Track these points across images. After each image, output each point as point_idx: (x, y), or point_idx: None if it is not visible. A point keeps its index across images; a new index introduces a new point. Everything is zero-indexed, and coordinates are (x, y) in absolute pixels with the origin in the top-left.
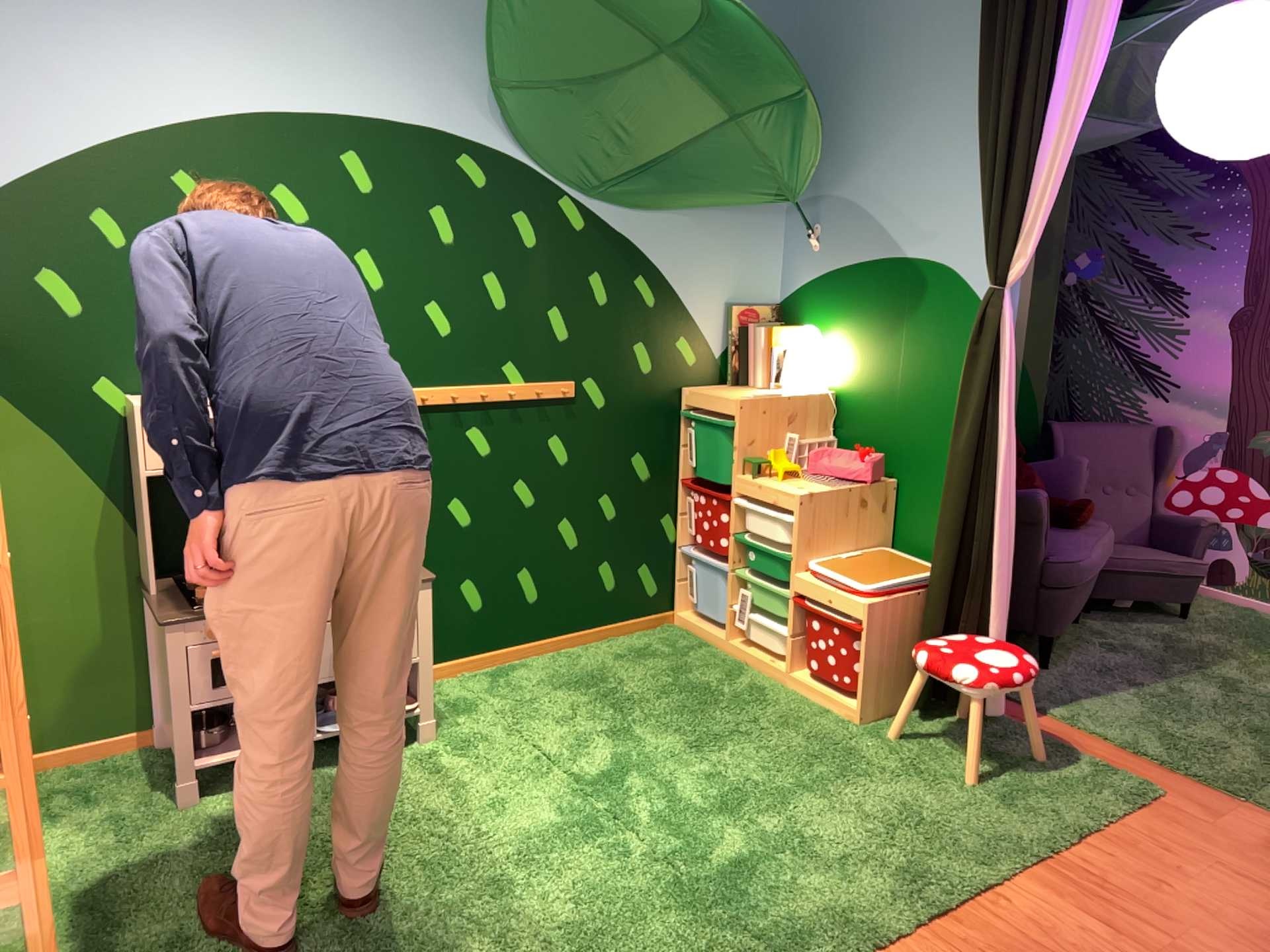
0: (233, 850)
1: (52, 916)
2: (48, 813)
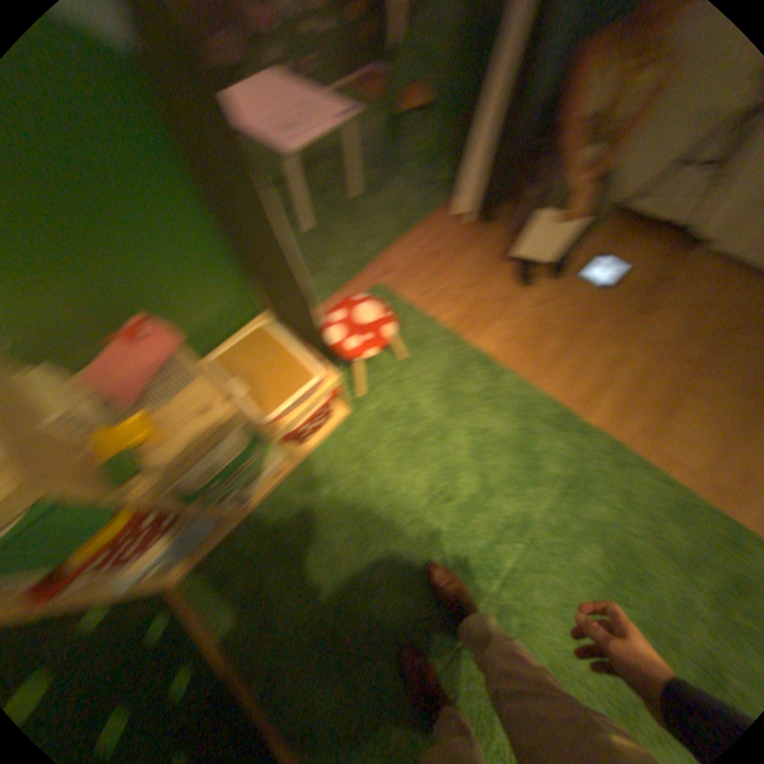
0: None
1: None
2: None
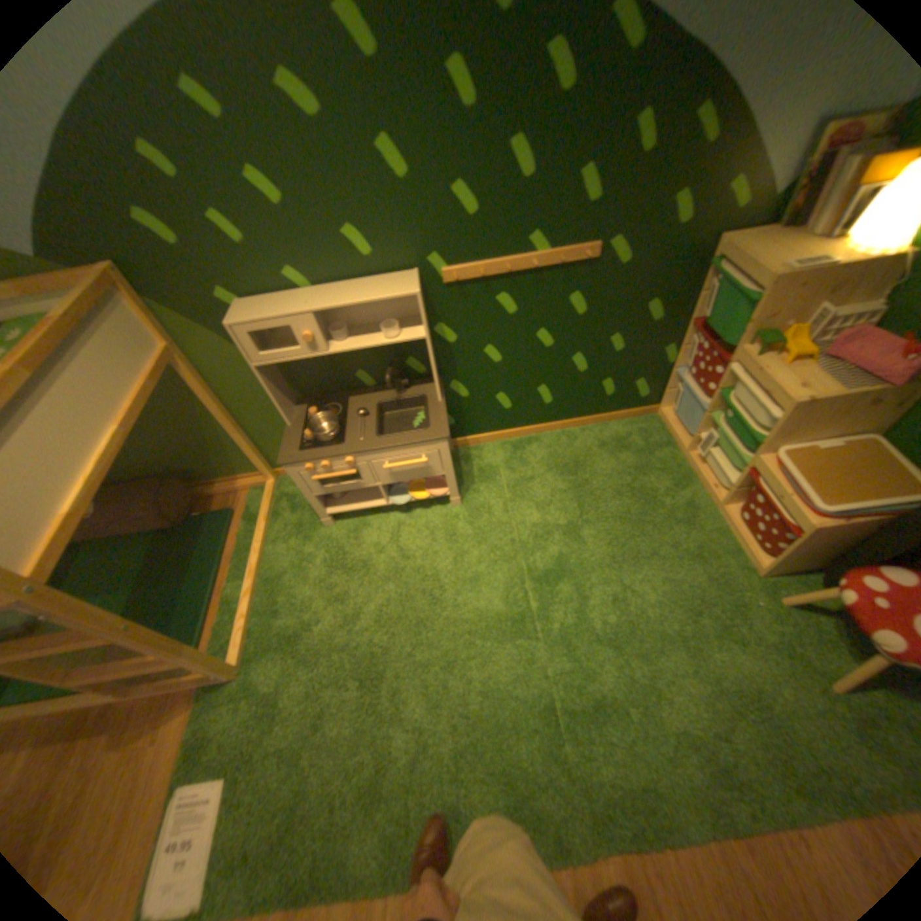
0: (338, 570)
1: (255, 595)
2: (276, 512)
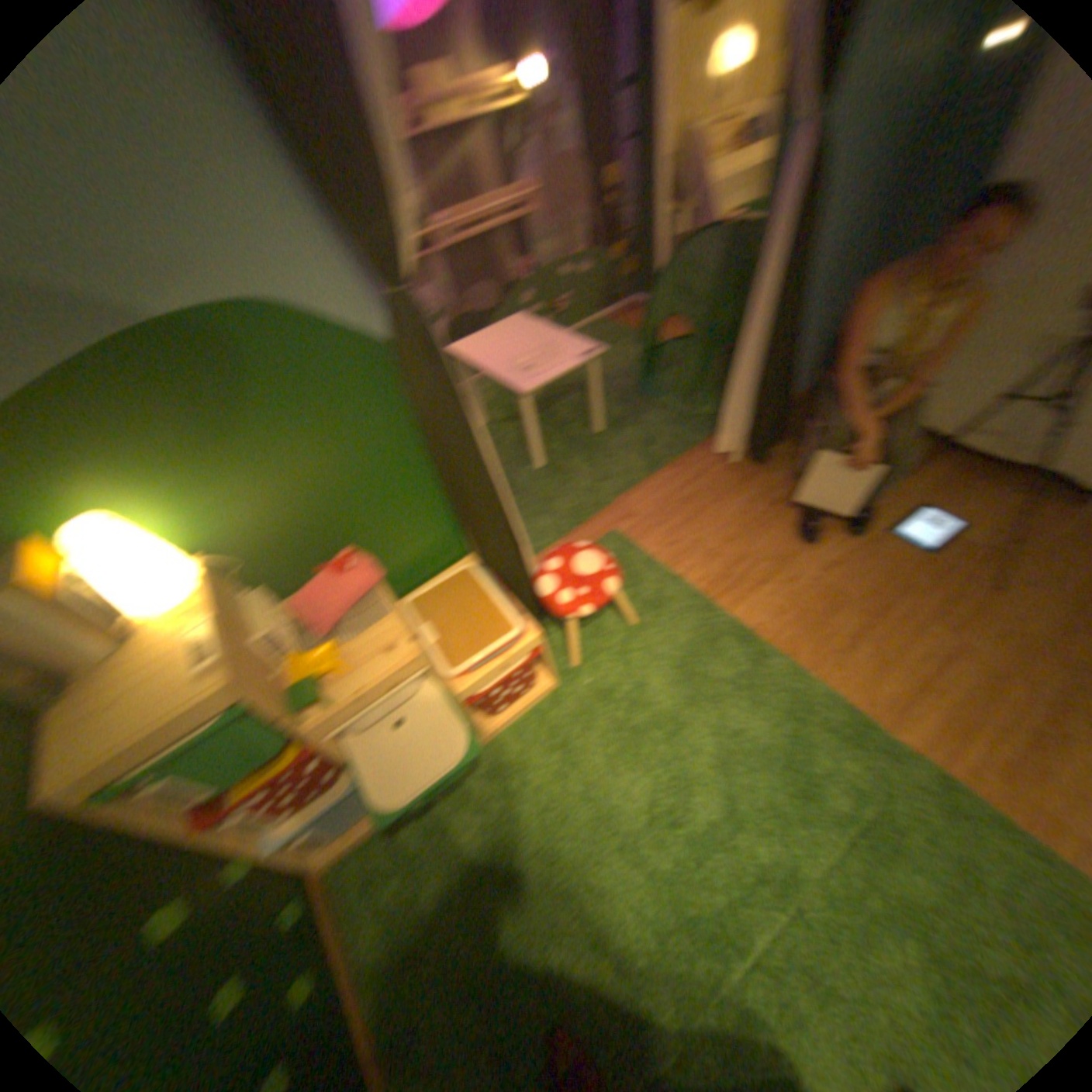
0: None
1: None
2: None
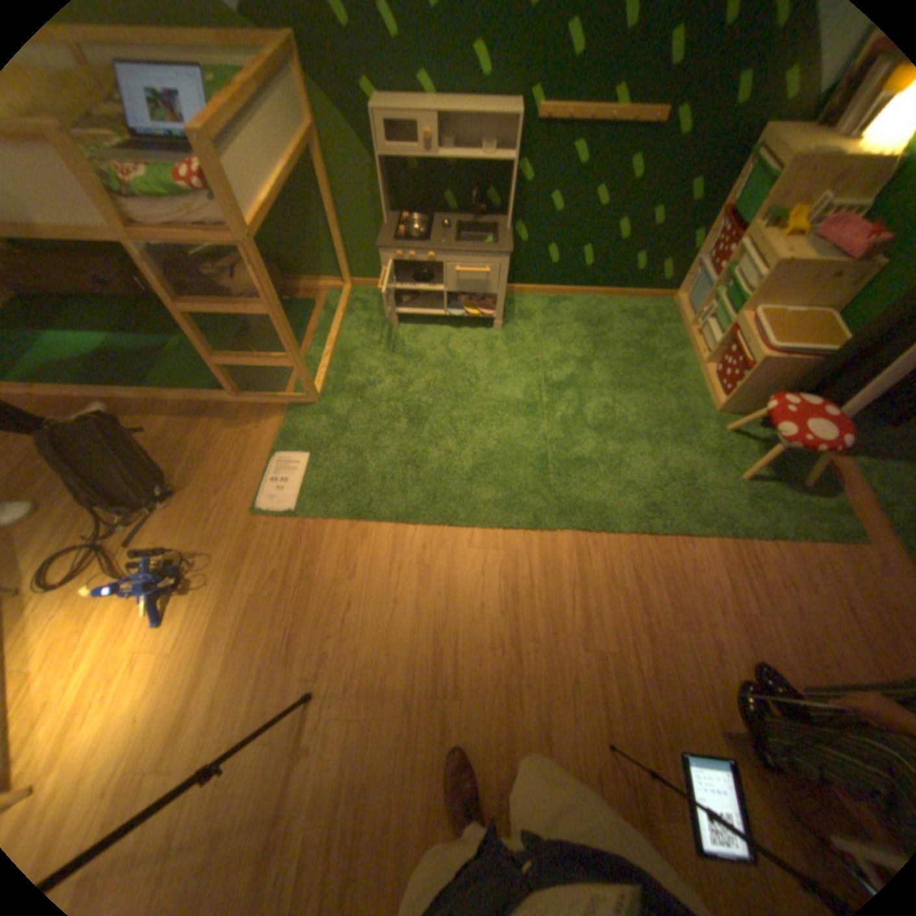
0: (397, 355)
1: (332, 358)
2: (350, 310)
